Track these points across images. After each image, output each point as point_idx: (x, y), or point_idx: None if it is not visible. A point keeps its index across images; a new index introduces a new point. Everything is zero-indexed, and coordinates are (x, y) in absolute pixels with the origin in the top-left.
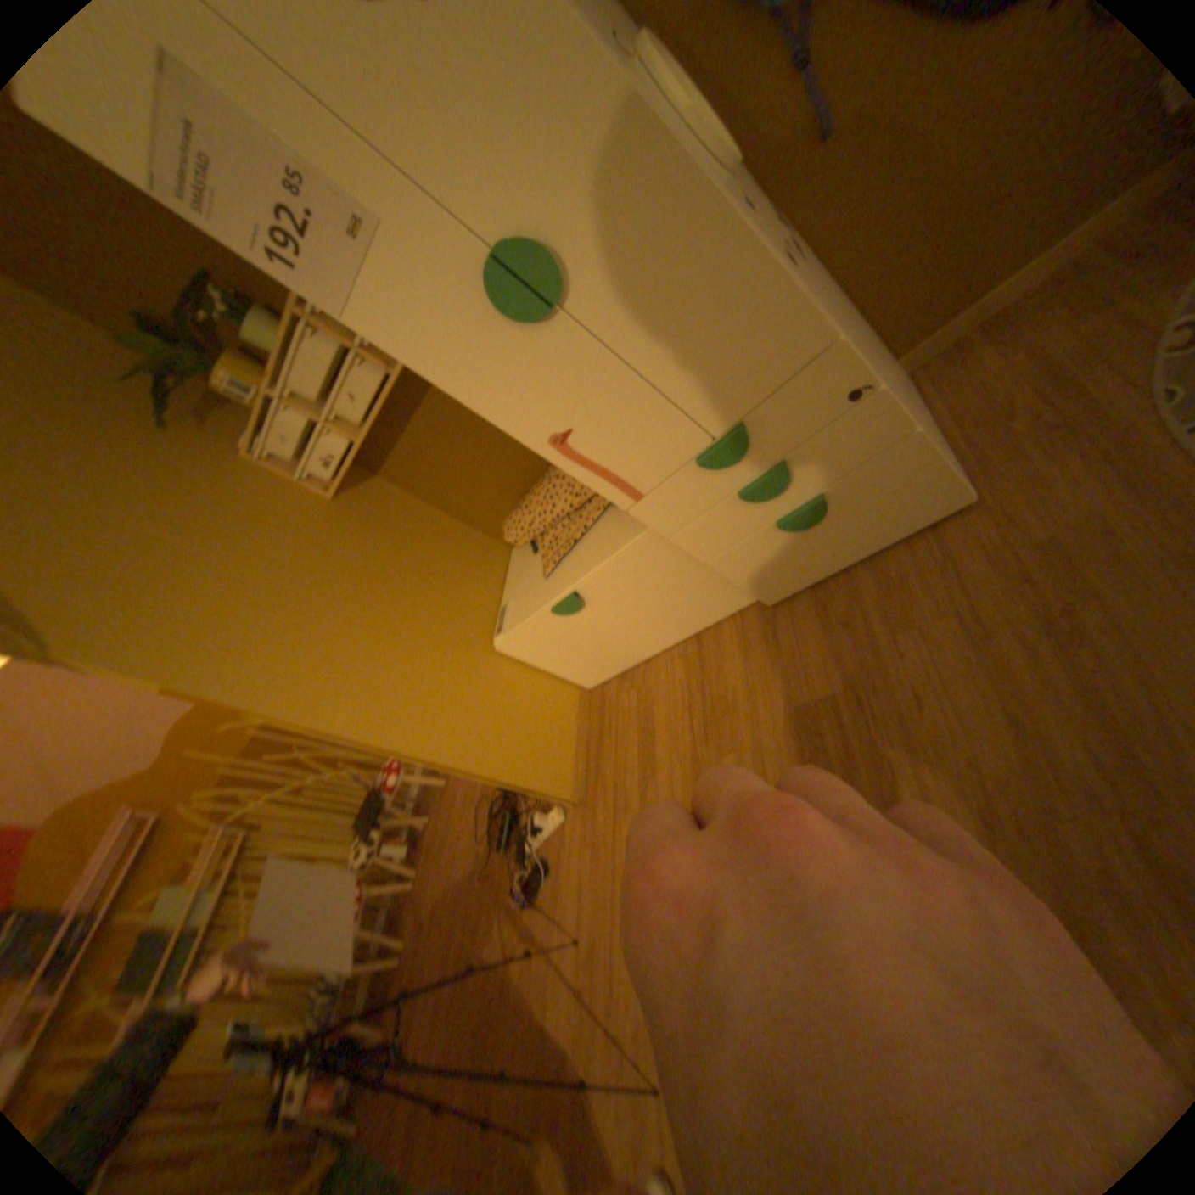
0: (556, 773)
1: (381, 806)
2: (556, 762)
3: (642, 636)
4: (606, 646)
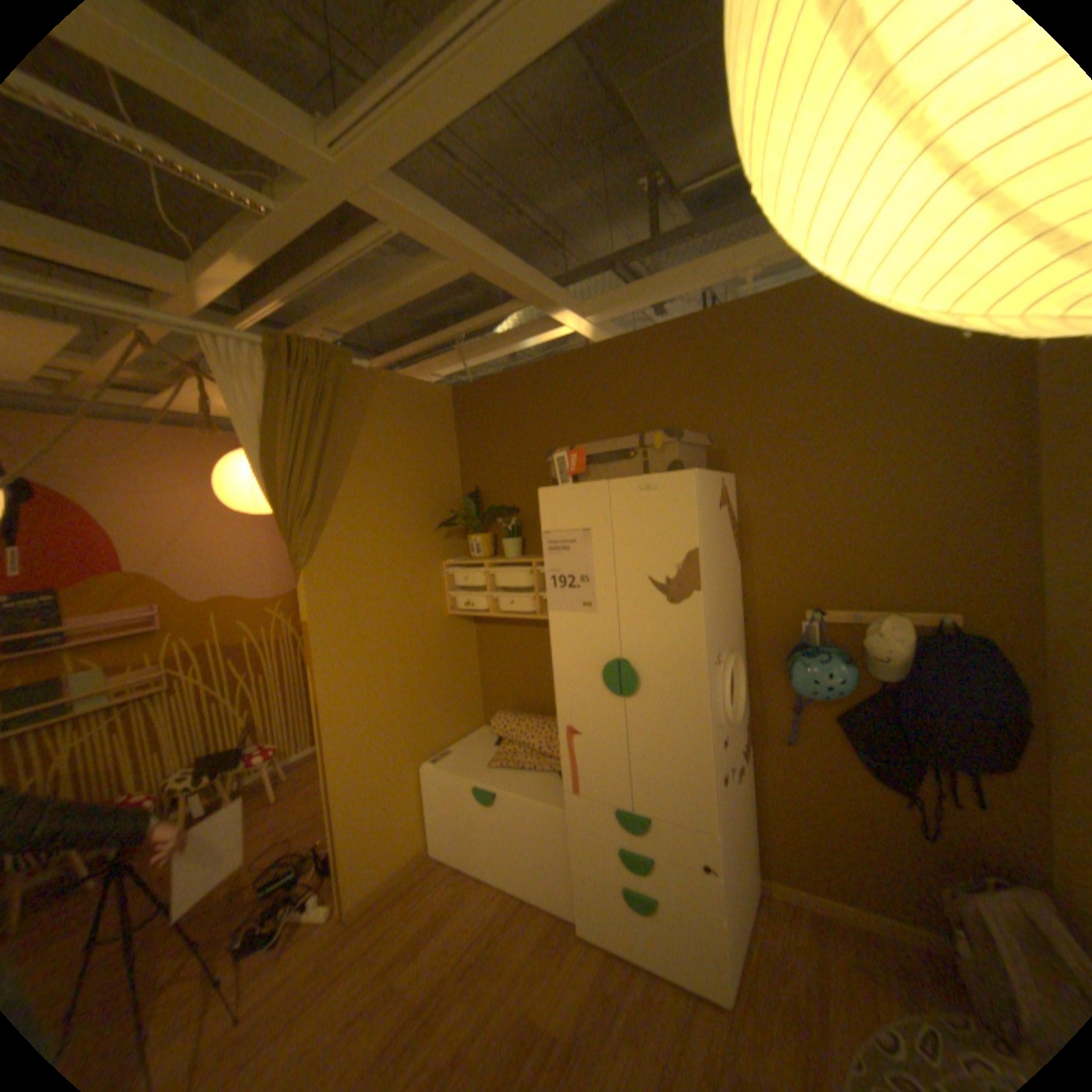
0: (358, 884)
1: (231, 768)
2: (366, 878)
3: (495, 863)
4: (471, 843)
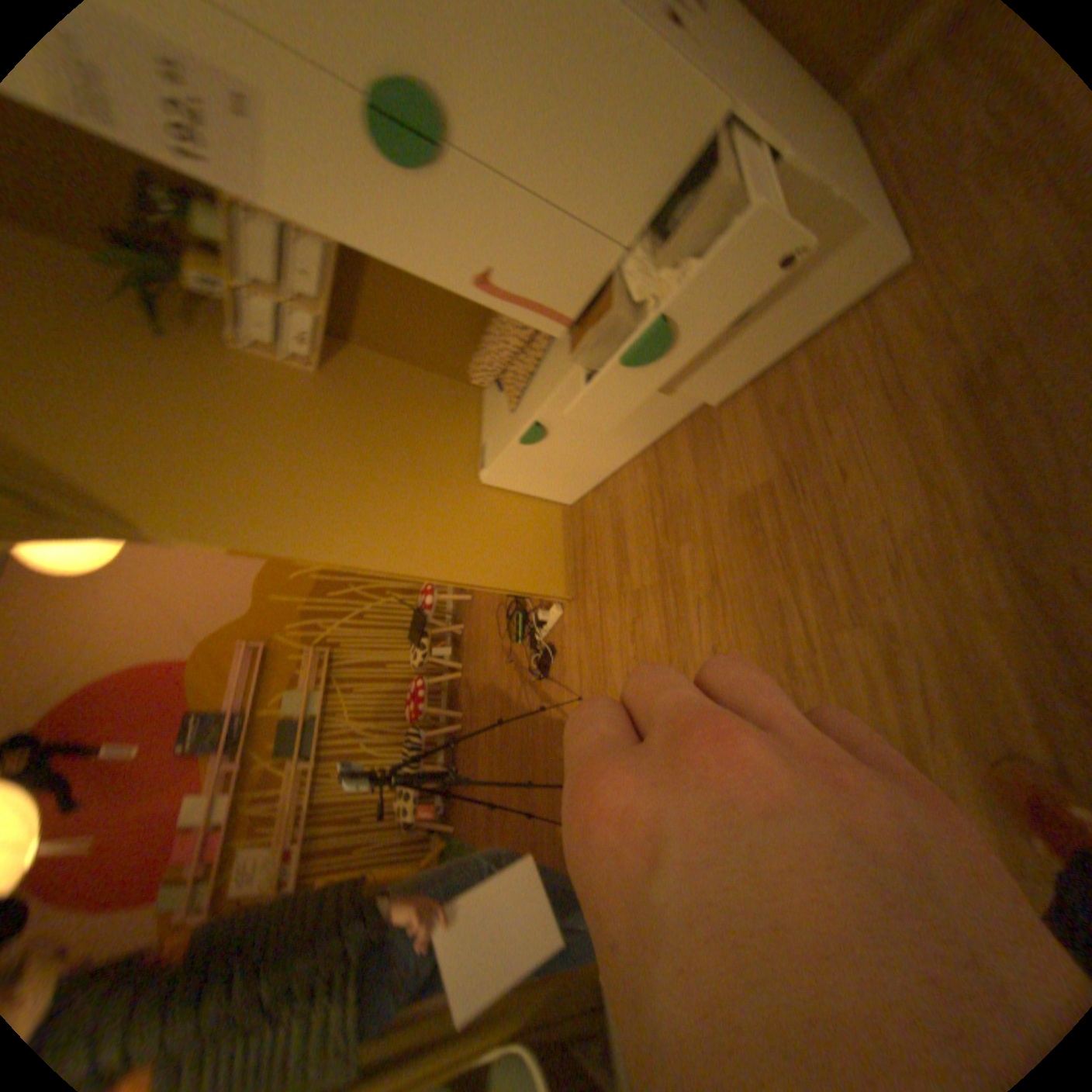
0: (549, 576)
1: (425, 619)
2: (548, 568)
3: (605, 451)
4: (575, 465)
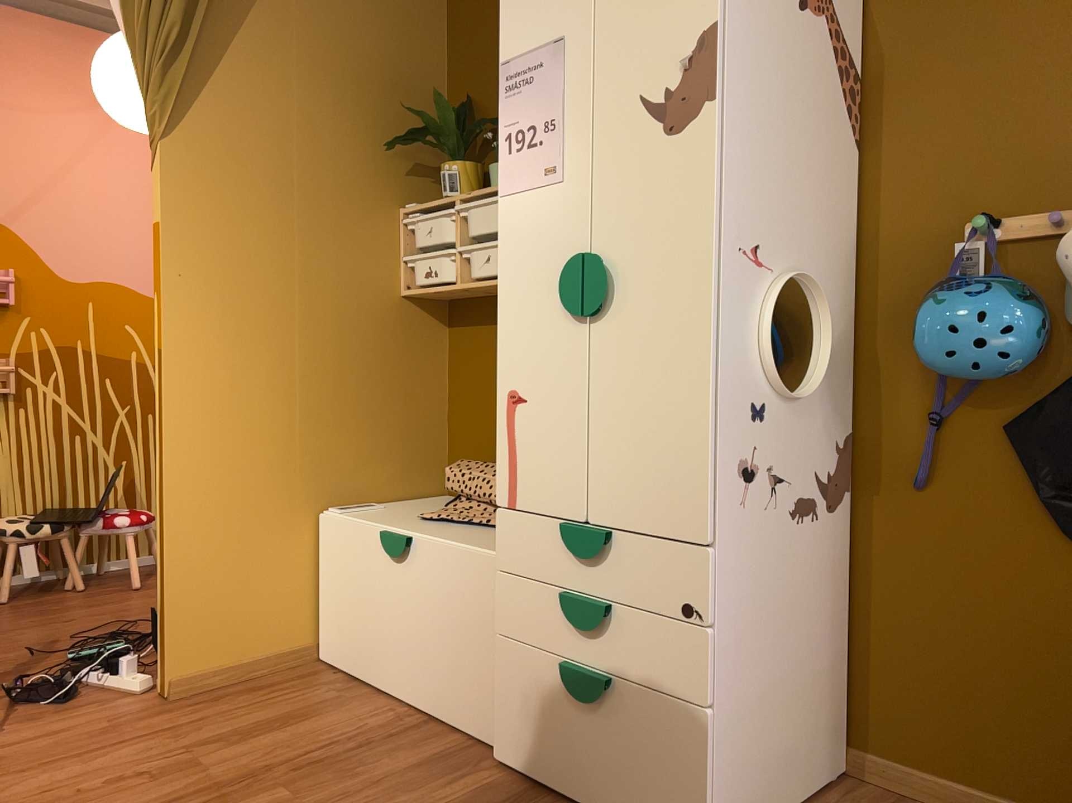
0: (194, 647)
1: (86, 522)
2: (207, 644)
3: (400, 657)
4: (372, 628)
